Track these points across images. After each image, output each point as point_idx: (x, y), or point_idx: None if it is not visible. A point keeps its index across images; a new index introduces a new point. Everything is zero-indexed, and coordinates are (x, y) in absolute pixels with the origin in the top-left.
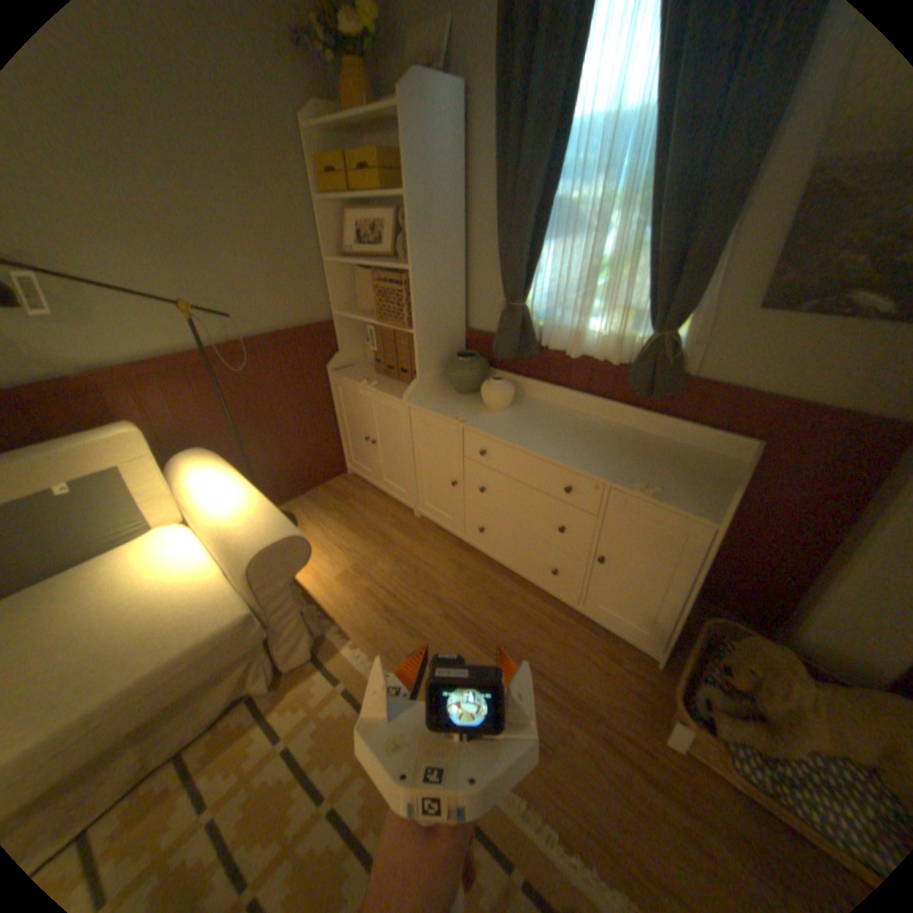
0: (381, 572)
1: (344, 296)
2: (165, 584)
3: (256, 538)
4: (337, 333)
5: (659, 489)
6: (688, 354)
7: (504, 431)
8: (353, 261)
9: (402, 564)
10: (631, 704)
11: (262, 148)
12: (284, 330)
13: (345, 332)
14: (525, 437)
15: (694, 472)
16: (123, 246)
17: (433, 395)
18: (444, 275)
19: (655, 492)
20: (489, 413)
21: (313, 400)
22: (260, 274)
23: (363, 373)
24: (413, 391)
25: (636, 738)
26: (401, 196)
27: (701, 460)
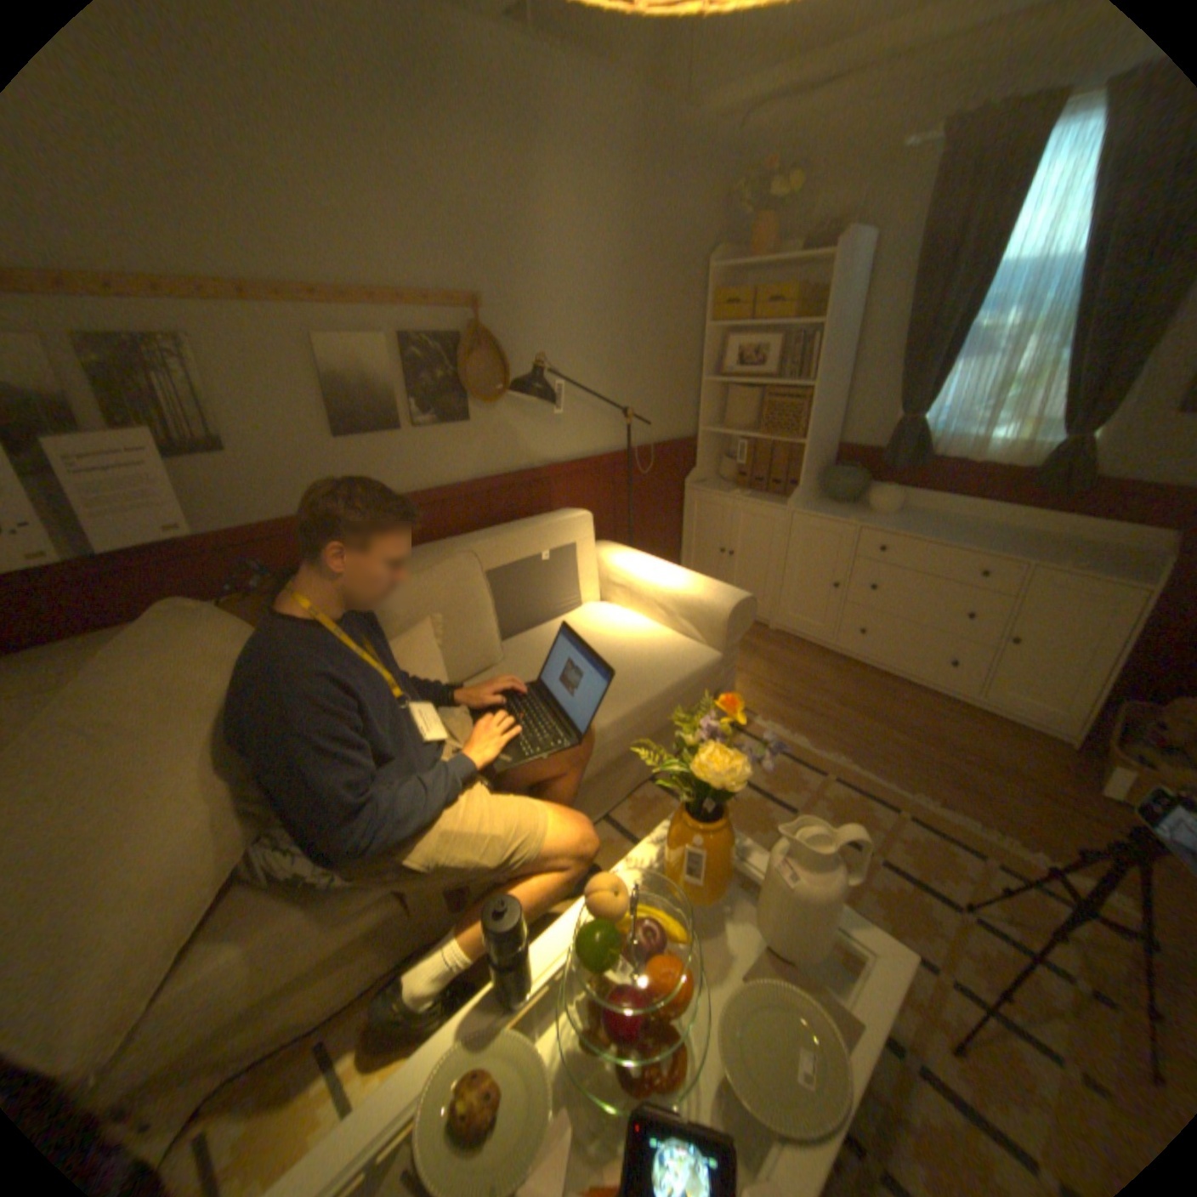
0: (758, 670)
1: (709, 415)
2: (637, 636)
3: (727, 596)
4: (697, 450)
5: (1086, 564)
6: (1096, 457)
7: (905, 529)
8: (739, 382)
9: (776, 666)
10: (1053, 772)
11: (680, 287)
12: (664, 444)
13: (703, 449)
14: (930, 533)
15: (1110, 557)
16: (588, 366)
17: (810, 504)
18: (834, 394)
19: (1082, 566)
20: (879, 517)
21: (667, 513)
22: (657, 393)
23: (721, 487)
24: (796, 499)
25: (1066, 793)
26: (797, 325)
27: (1111, 550)
